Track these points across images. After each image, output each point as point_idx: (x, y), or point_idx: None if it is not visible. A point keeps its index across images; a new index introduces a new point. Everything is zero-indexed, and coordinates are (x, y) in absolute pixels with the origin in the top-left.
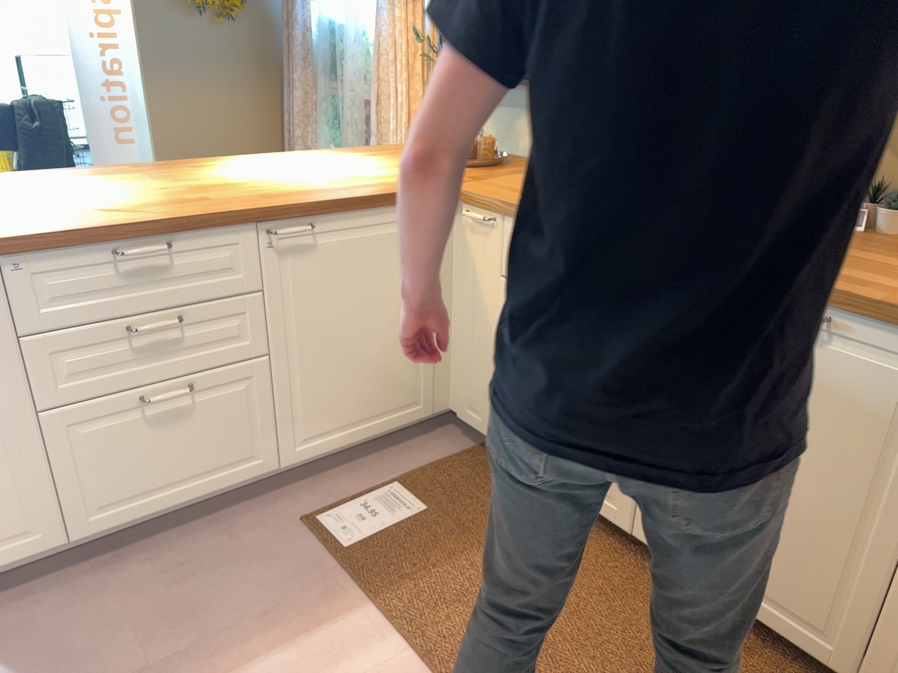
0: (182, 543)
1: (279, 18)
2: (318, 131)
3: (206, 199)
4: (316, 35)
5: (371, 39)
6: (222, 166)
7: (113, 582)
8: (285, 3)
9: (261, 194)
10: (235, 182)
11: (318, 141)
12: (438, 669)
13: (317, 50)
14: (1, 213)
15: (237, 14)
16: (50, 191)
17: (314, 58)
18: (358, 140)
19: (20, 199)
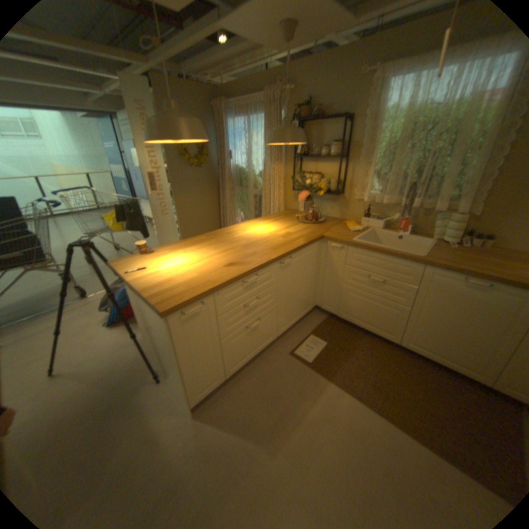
0: (255, 371)
1: (214, 165)
2: (234, 205)
3: (254, 253)
4: (231, 171)
5: (257, 174)
6: (235, 232)
7: (241, 391)
8: (217, 159)
9: (269, 248)
10: (252, 242)
11: (234, 208)
12: (366, 404)
13: (231, 176)
14: (194, 271)
15: (202, 165)
16: (194, 255)
17: (231, 179)
18: (252, 208)
19: (189, 261)
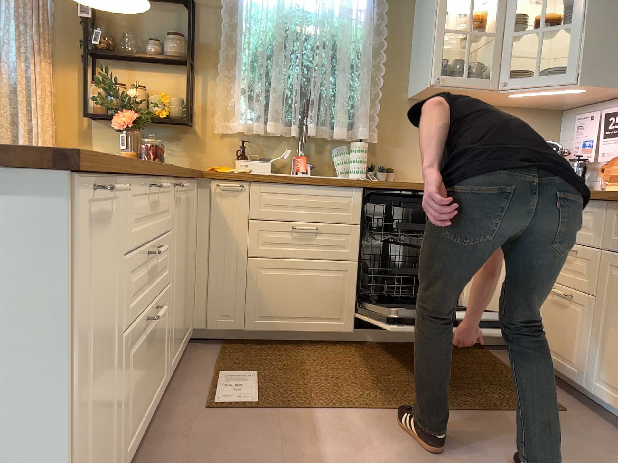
0: (158, 461)
1: None
2: None
3: None
4: None
5: None
6: None
7: None
8: None
9: None
10: None
11: None
12: (377, 408)
13: None
14: None
15: None
16: None
17: None
18: None
19: None
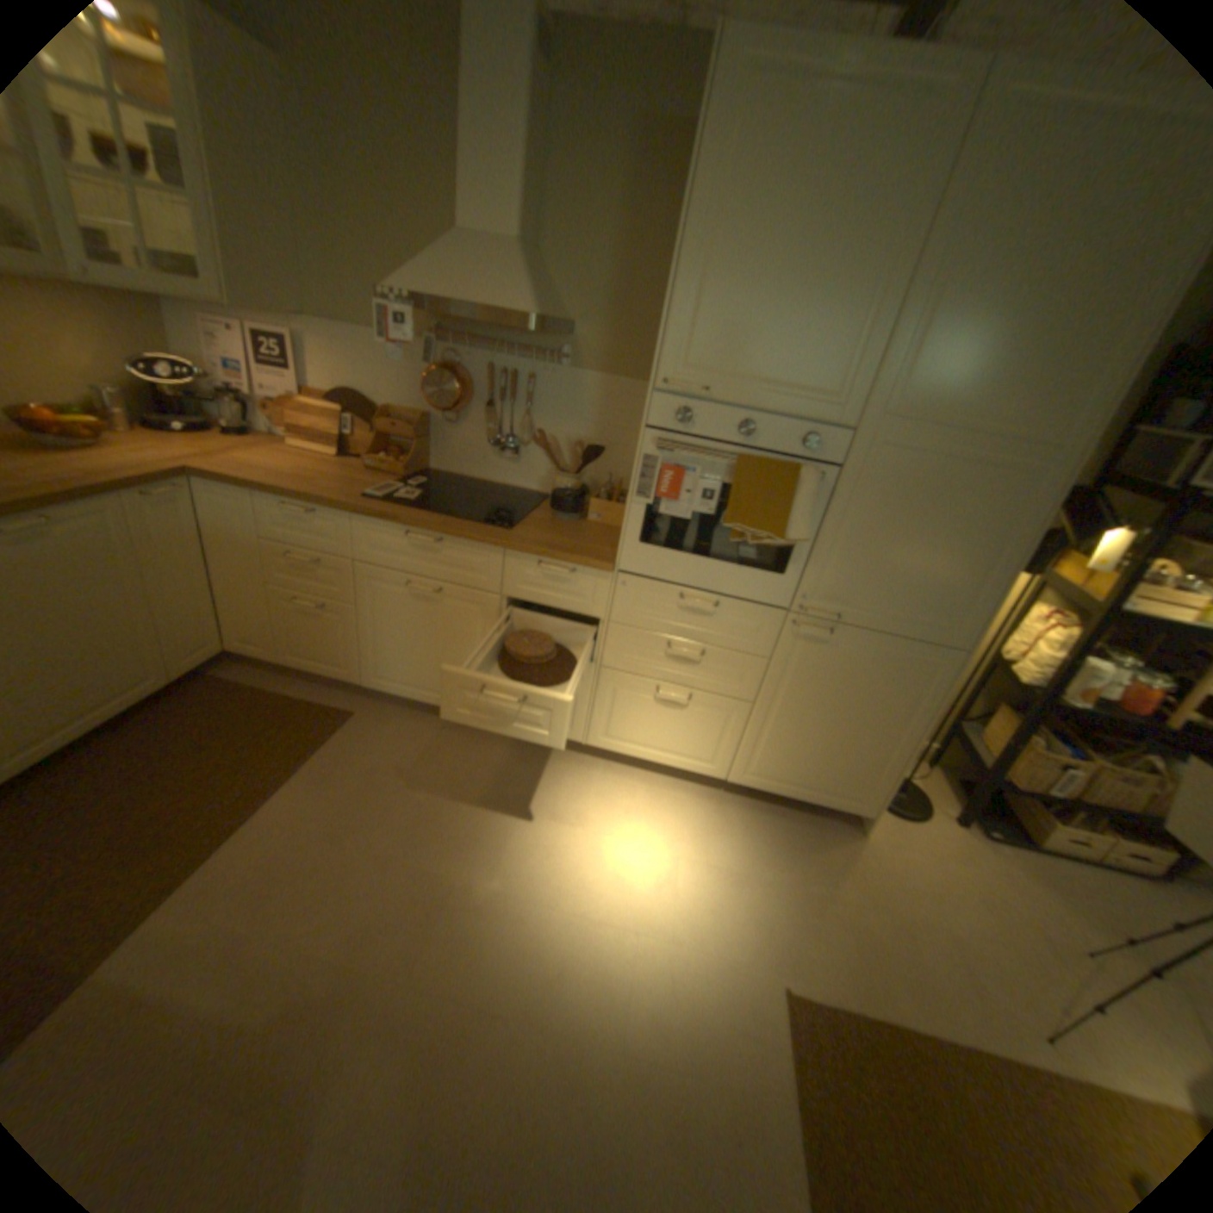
0: None
1: None
2: None
3: None
4: None
5: None
6: None
7: None
8: None
9: None
10: None
11: None
12: (179, 879)
13: None
14: None
15: None
16: None
17: None
18: None
19: None
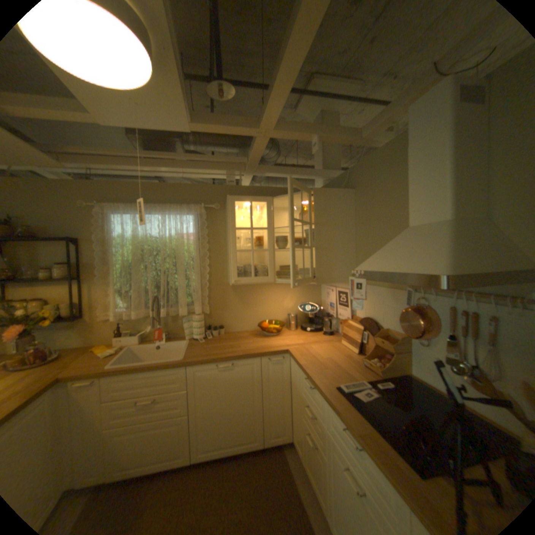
0: None
1: None
2: None
3: None
4: None
5: None
6: None
7: None
8: None
9: None
10: None
11: None
12: None
13: None
14: None
15: None
16: None
17: None
18: None
19: None
